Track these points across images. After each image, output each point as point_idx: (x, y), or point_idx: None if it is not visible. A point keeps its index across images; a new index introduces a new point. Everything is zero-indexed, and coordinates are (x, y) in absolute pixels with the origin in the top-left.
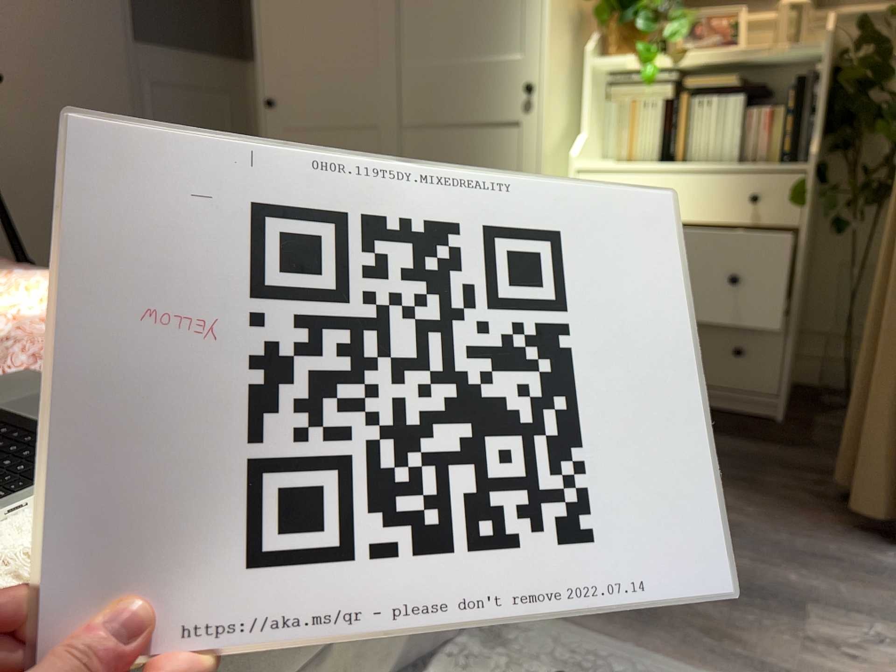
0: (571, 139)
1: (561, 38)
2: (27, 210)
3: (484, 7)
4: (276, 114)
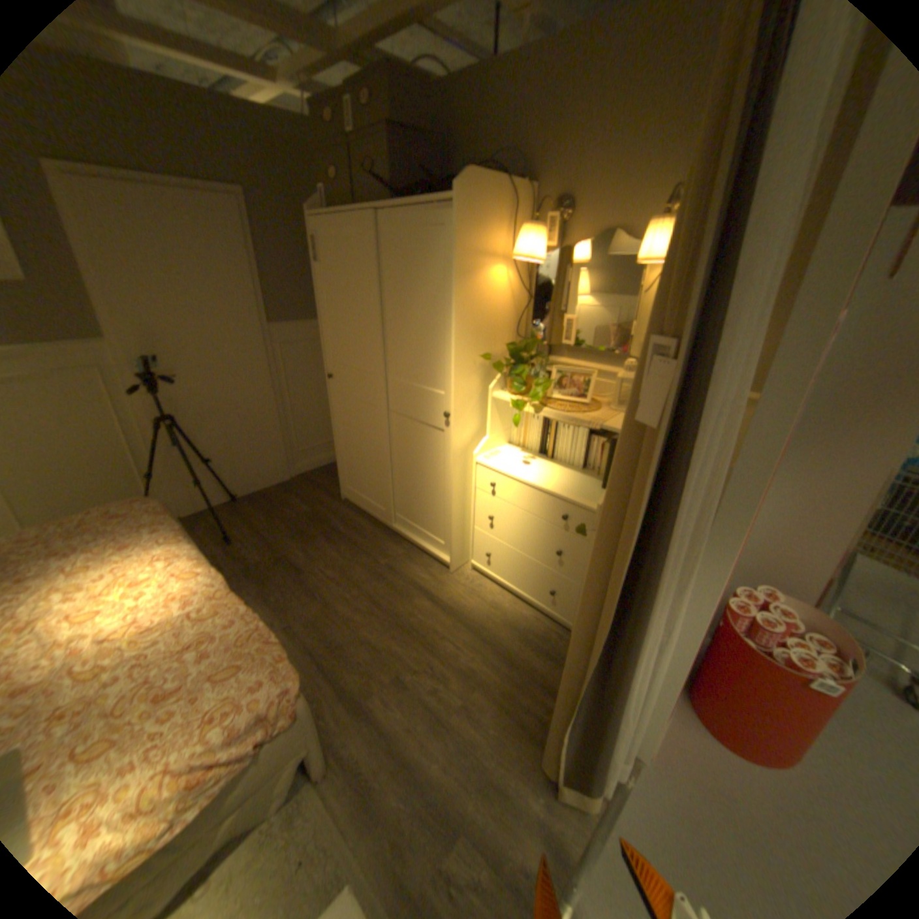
0: (483, 434)
1: (469, 384)
2: (208, 430)
3: (425, 358)
4: (333, 383)
